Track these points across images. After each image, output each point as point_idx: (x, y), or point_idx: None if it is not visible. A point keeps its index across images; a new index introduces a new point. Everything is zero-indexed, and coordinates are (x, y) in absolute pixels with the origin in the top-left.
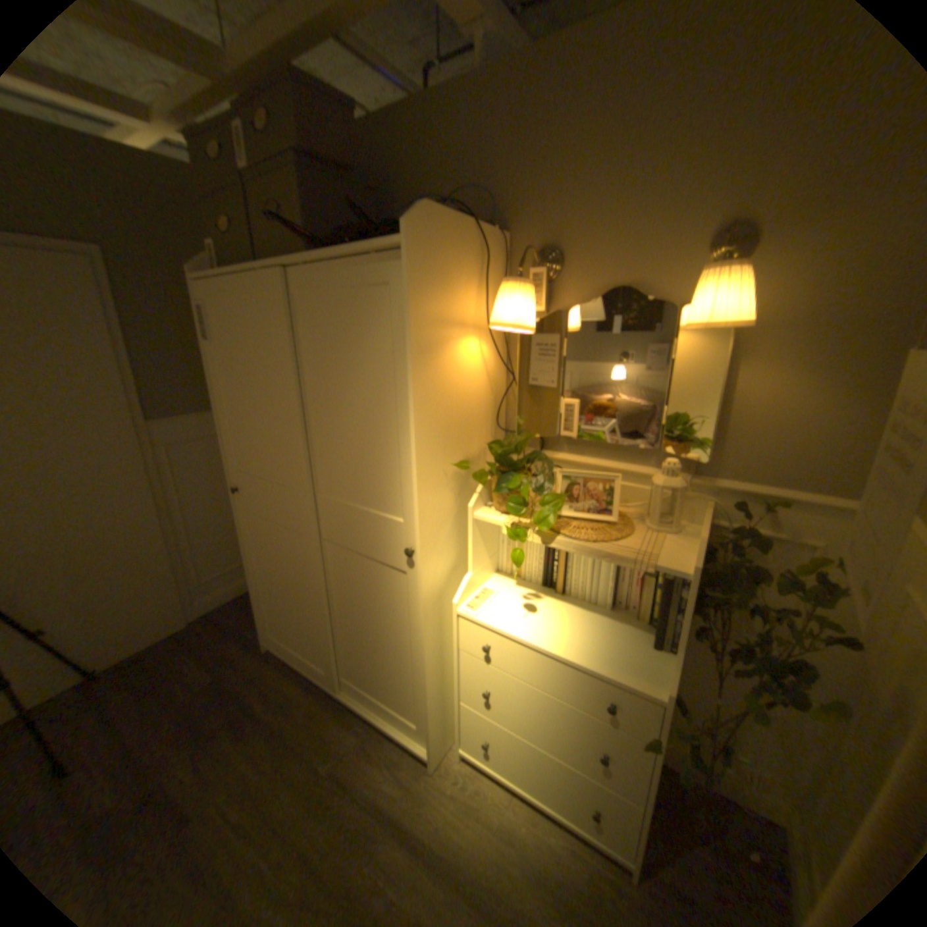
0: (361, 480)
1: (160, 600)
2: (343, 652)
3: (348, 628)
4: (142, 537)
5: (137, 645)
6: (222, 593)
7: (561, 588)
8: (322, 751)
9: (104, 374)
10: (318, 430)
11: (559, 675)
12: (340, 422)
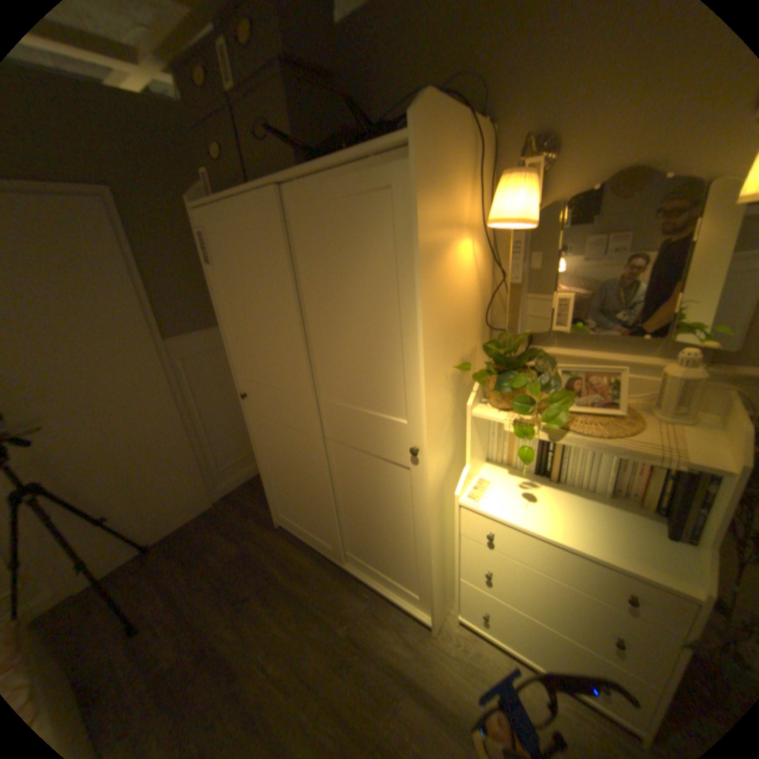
0: (363, 385)
1: (190, 487)
2: (348, 531)
3: (353, 513)
4: (171, 437)
5: (177, 523)
6: (237, 477)
7: (557, 477)
8: (337, 614)
9: (126, 302)
10: (318, 341)
11: (572, 565)
12: (340, 331)
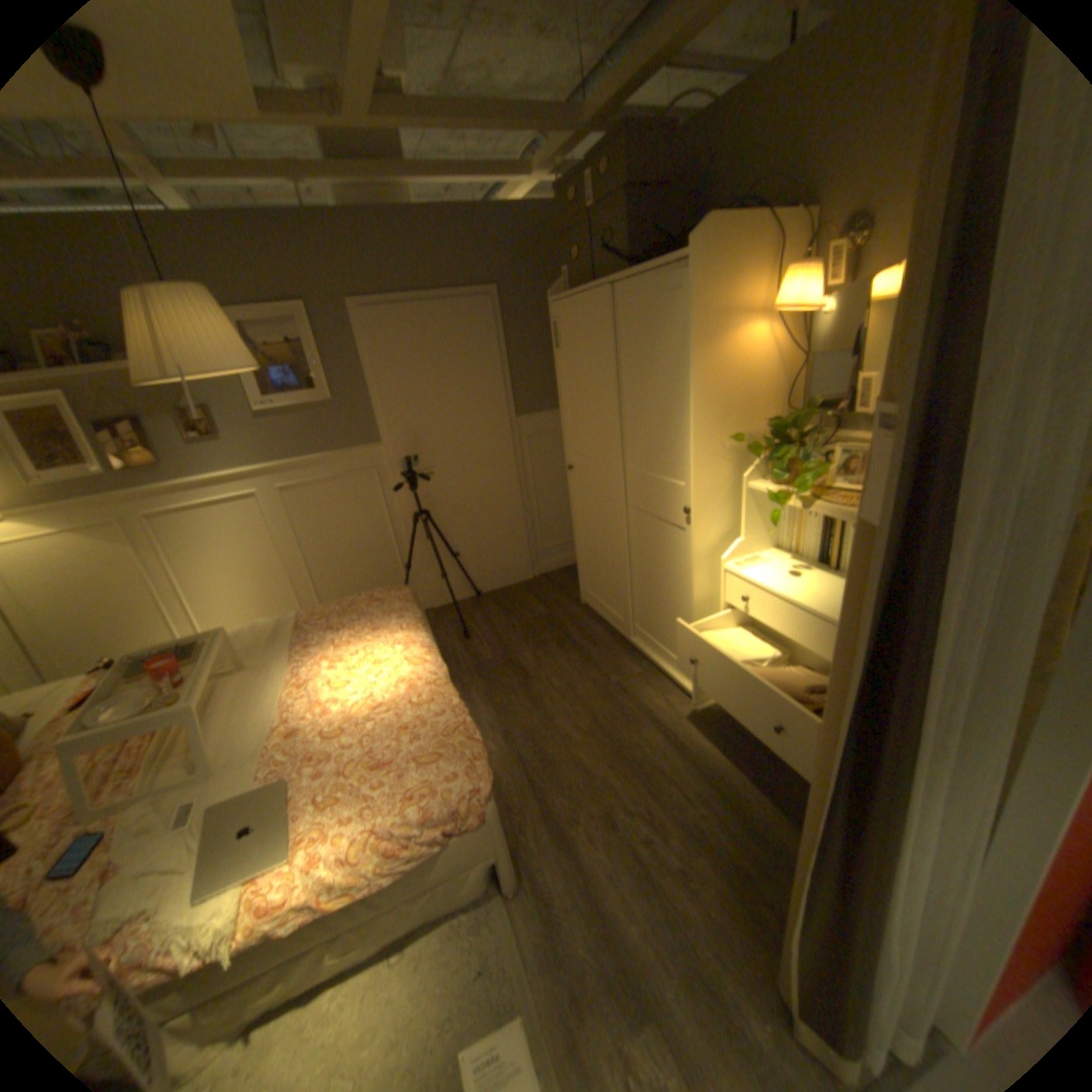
0: (657, 454)
1: (520, 554)
2: (639, 602)
3: (644, 582)
4: (512, 505)
5: (506, 583)
6: (559, 561)
7: (836, 564)
8: (617, 670)
9: (496, 383)
10: (630, 415)
11: (803, 623)
12: (645, 406)
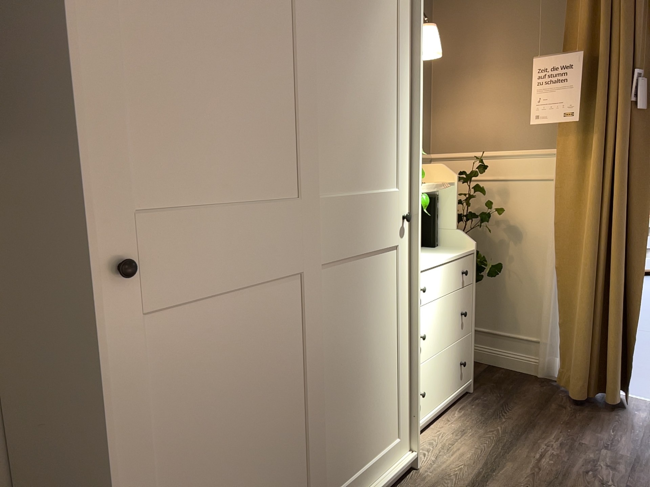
0: (367, 156)
1: None
2: (330, 440)
3: (340, 387)
4: None
5: None
6: None
7: None
8: None
9: None
10: (324, 99)
11: (448, 273)
12: (351, 87)
